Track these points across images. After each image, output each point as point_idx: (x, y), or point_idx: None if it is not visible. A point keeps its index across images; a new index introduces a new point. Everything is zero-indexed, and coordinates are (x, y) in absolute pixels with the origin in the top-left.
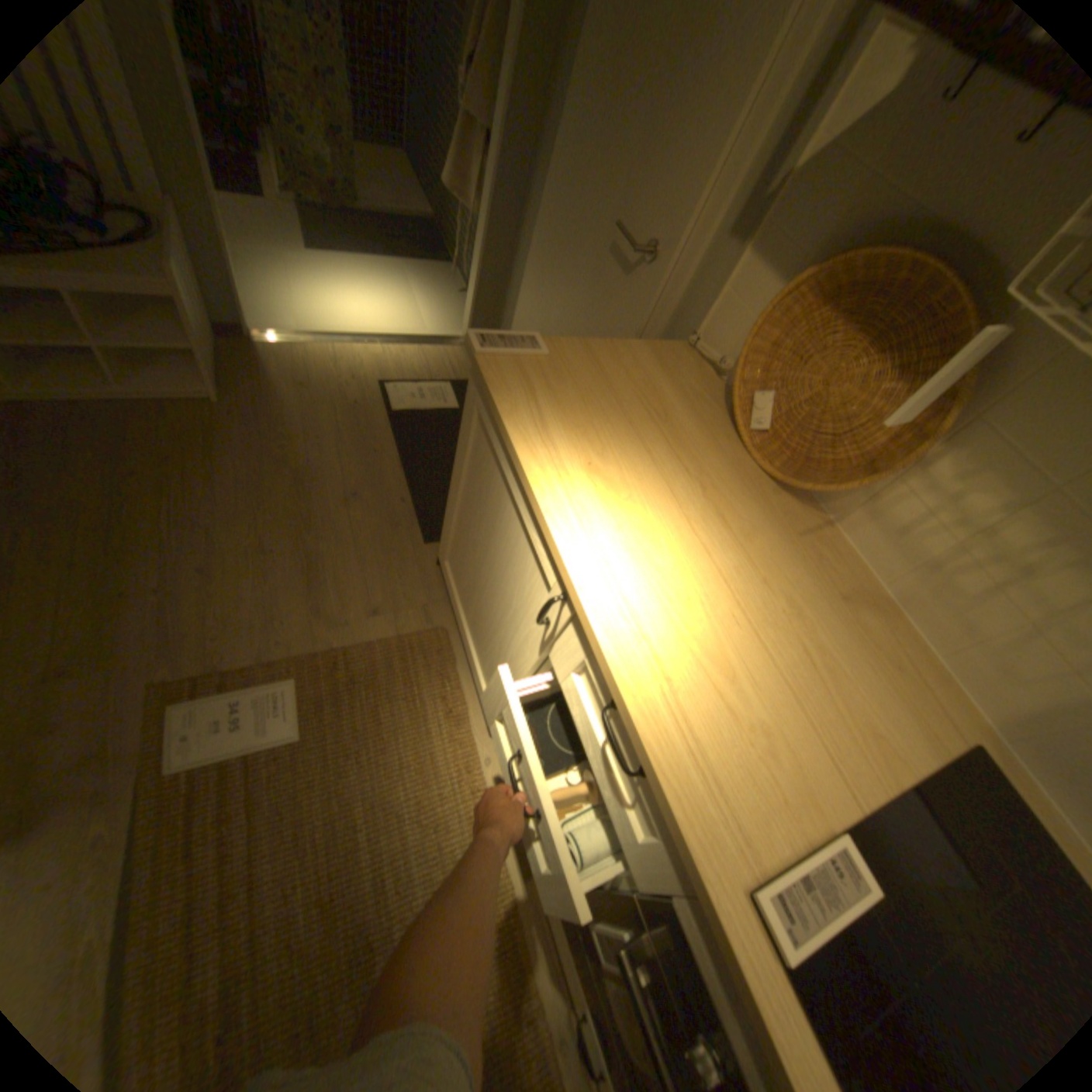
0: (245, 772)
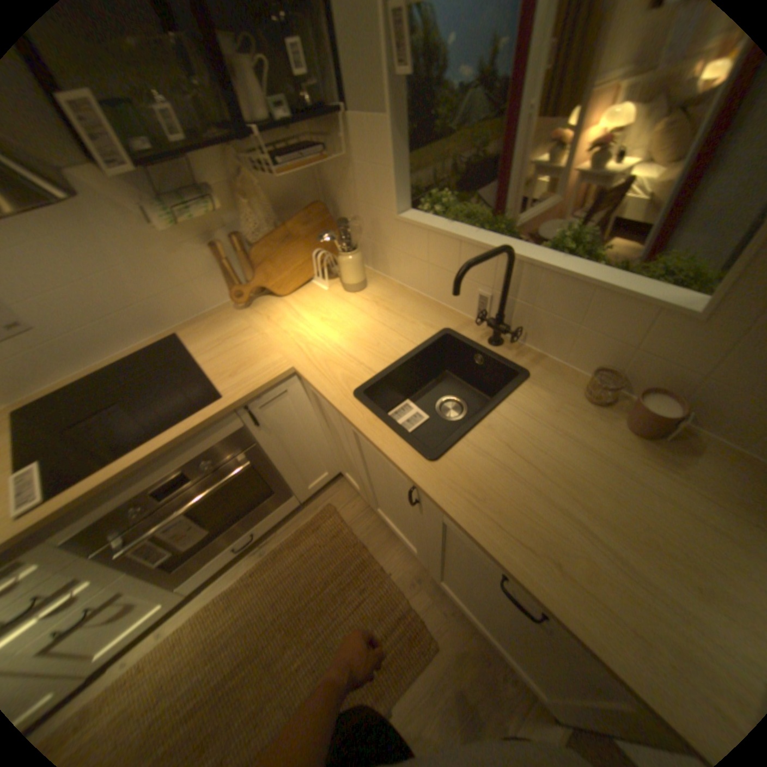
0: None
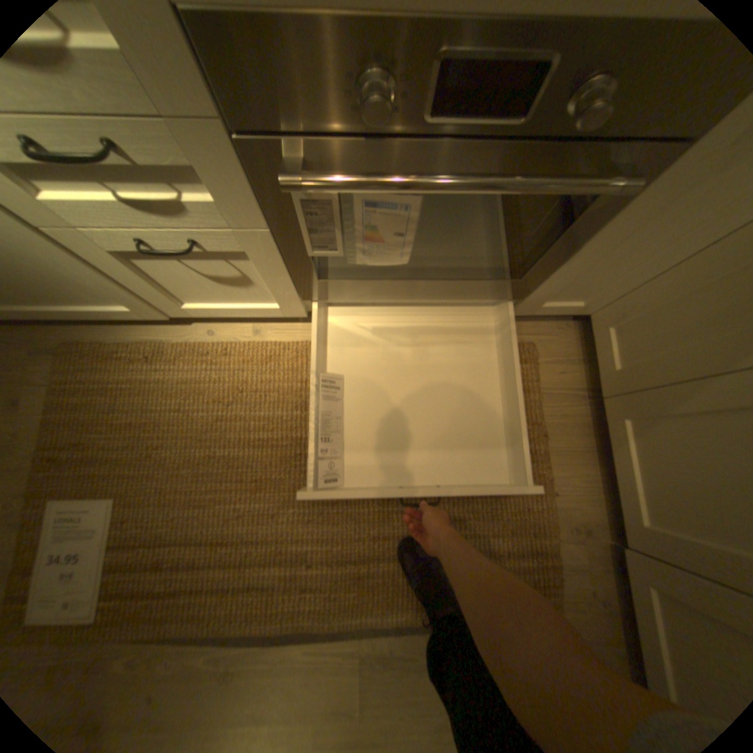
0: (118, 544)
